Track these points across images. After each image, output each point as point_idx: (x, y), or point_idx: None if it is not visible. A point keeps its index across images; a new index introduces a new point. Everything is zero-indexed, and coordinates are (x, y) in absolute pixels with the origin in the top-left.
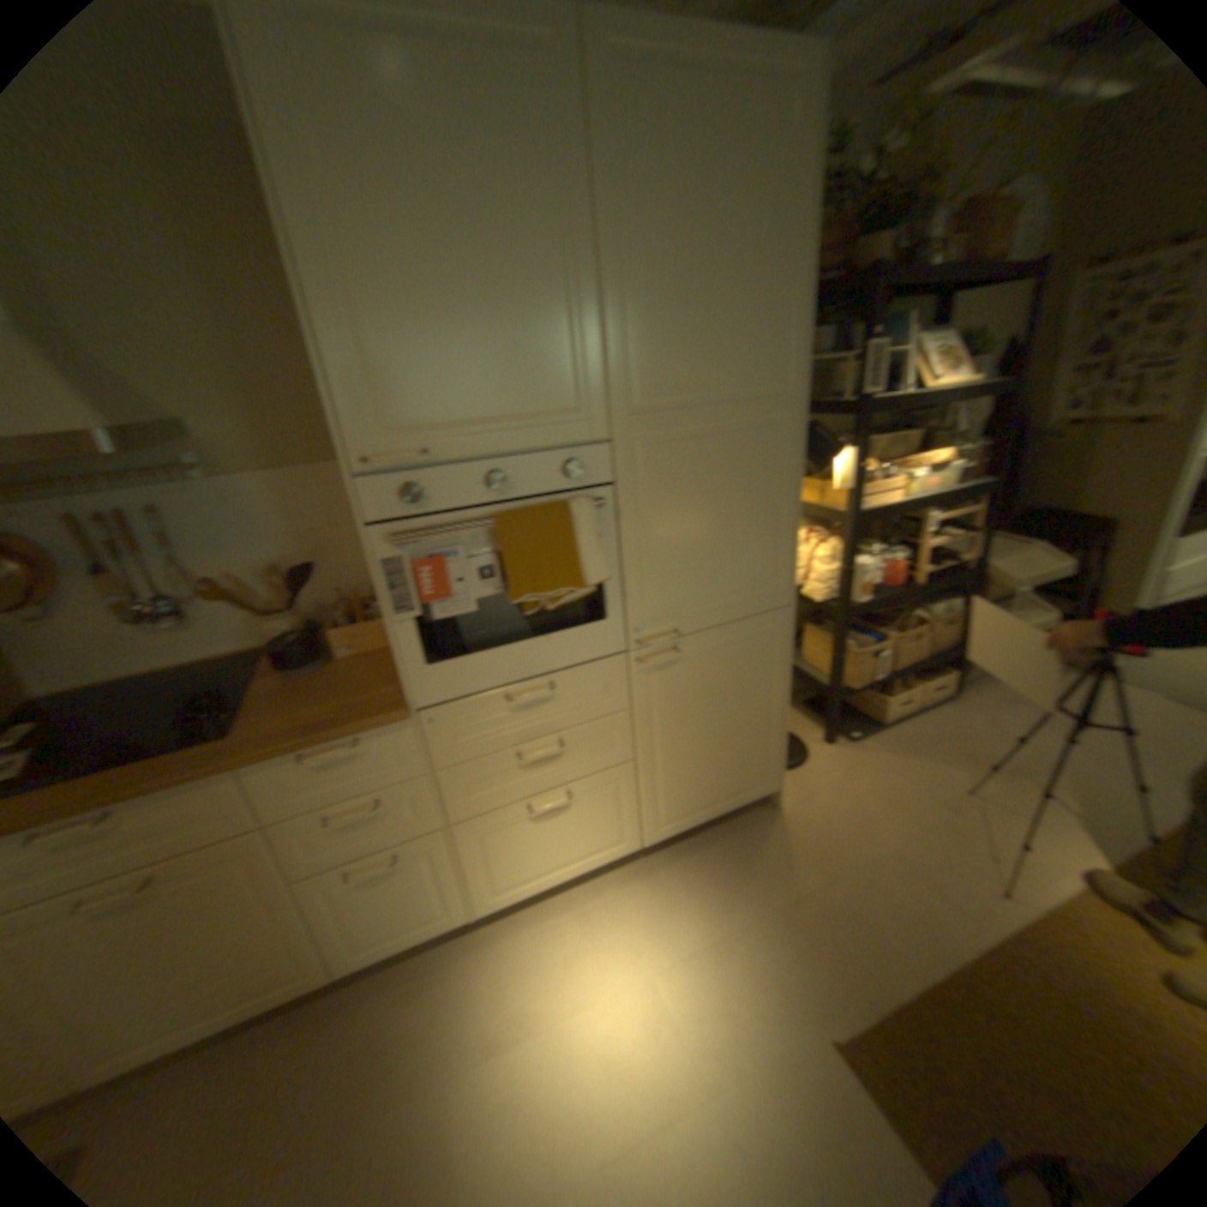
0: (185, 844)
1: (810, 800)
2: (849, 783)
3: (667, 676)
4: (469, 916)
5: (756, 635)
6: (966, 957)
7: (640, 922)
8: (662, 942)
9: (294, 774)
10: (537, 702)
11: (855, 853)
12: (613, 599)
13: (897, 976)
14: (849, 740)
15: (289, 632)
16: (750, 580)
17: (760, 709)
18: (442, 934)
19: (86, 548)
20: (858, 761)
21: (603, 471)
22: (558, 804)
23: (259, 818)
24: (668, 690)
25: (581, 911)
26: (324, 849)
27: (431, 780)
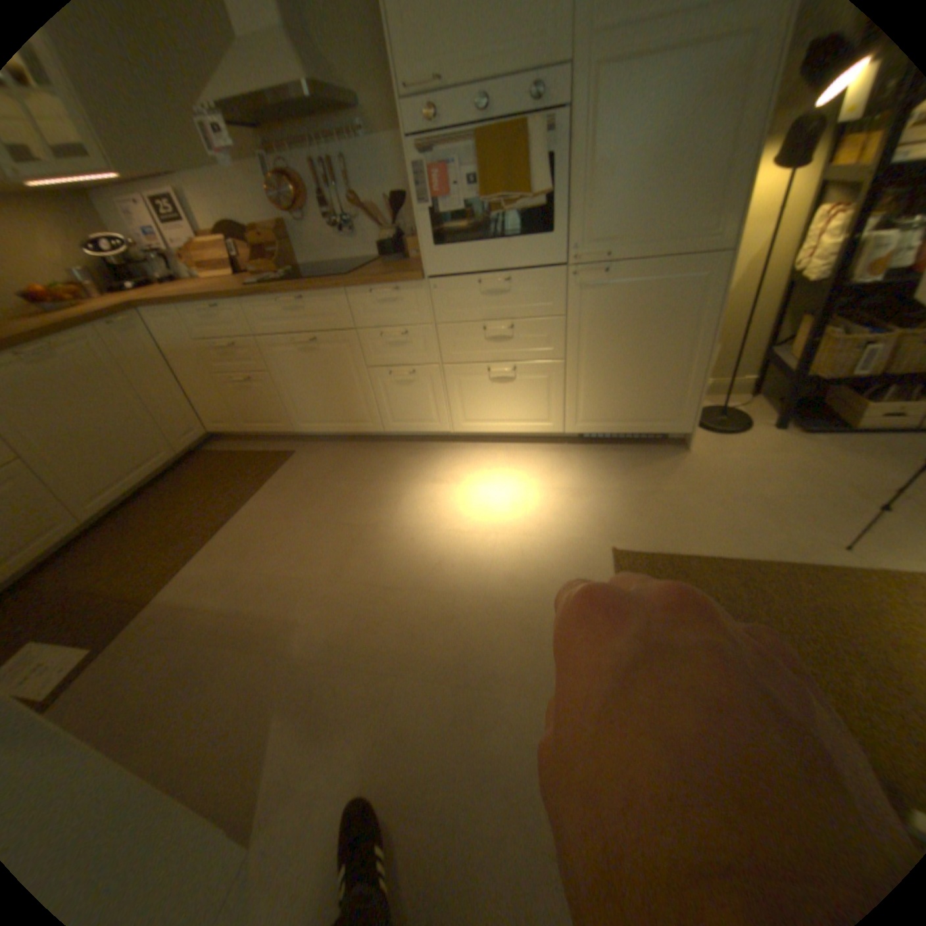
0: (326, 324)
1: (722, 451)
2: (772, 452)
3: (597, 292)
4: (450, 427)
5: (689, 271)
6: (765, 558)
7: (542, 466)
8: (548, 478)
9: (368, 300)
10: (498, 289)
11: (730, 486)
12: (559, 213)
13: (693, 543)
14: (804, 430)
15: (390, 238)
16: (691, 212)
17: (683, 347)
18: (436, 432)
19: (314, 178)
20: (798, 443)
21: (561, 89)
22: (504, 369)
23: (354, 322)
24: (597, 305)
25: (513, 453)
26: (381, 351)
27: (433, 327)
